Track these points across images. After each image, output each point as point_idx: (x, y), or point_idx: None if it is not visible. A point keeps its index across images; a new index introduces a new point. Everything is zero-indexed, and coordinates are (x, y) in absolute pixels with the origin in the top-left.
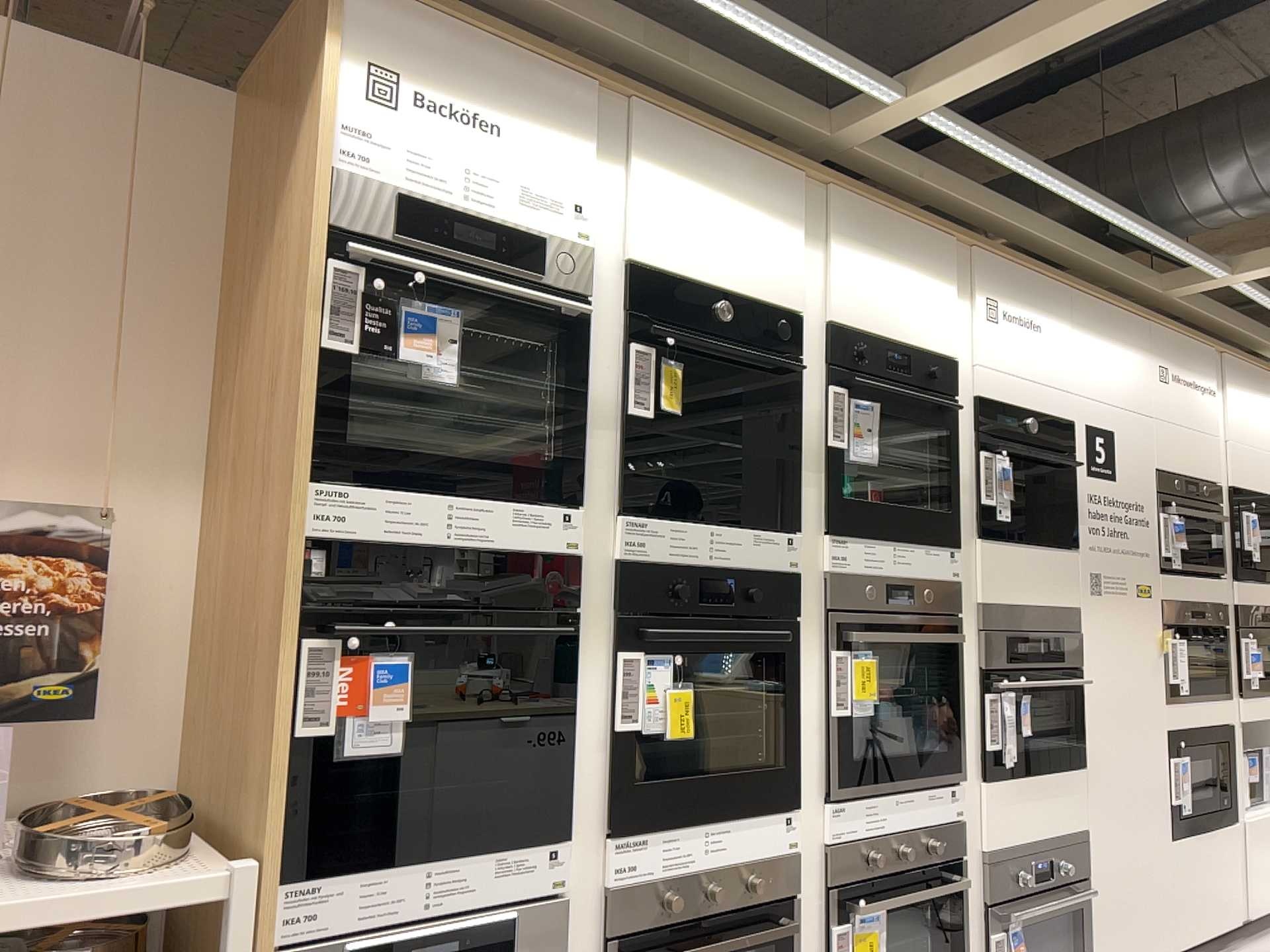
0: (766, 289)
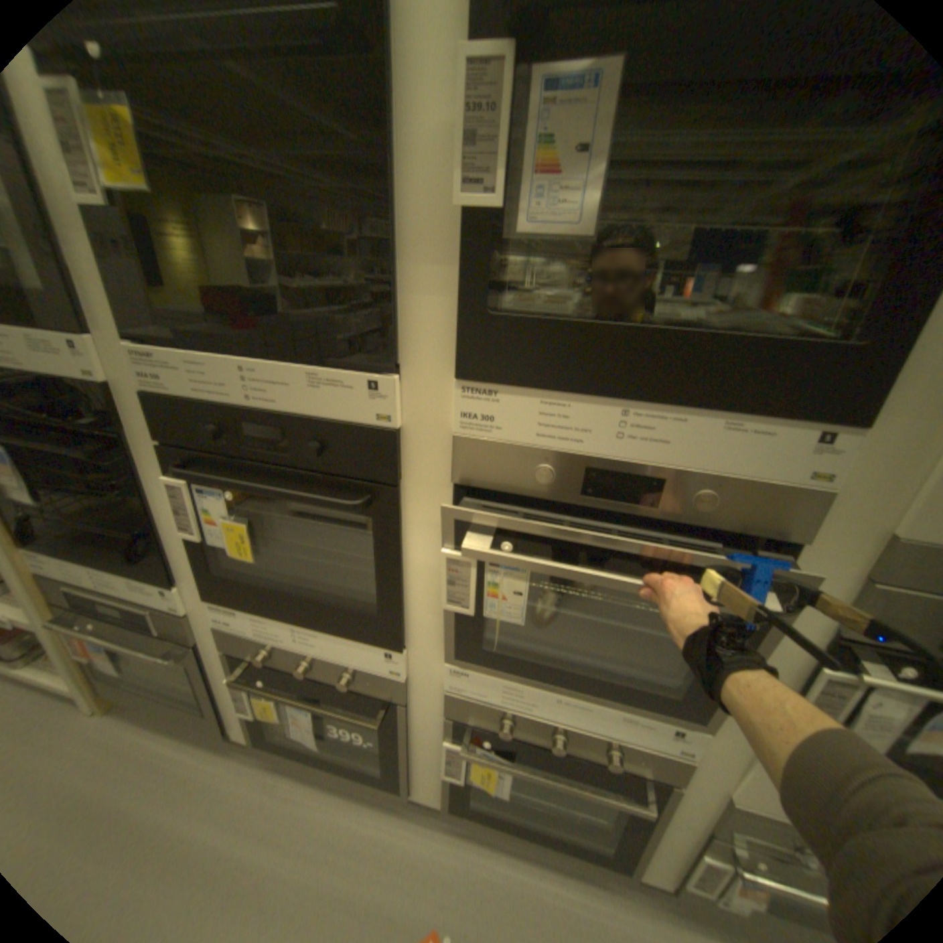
0: None
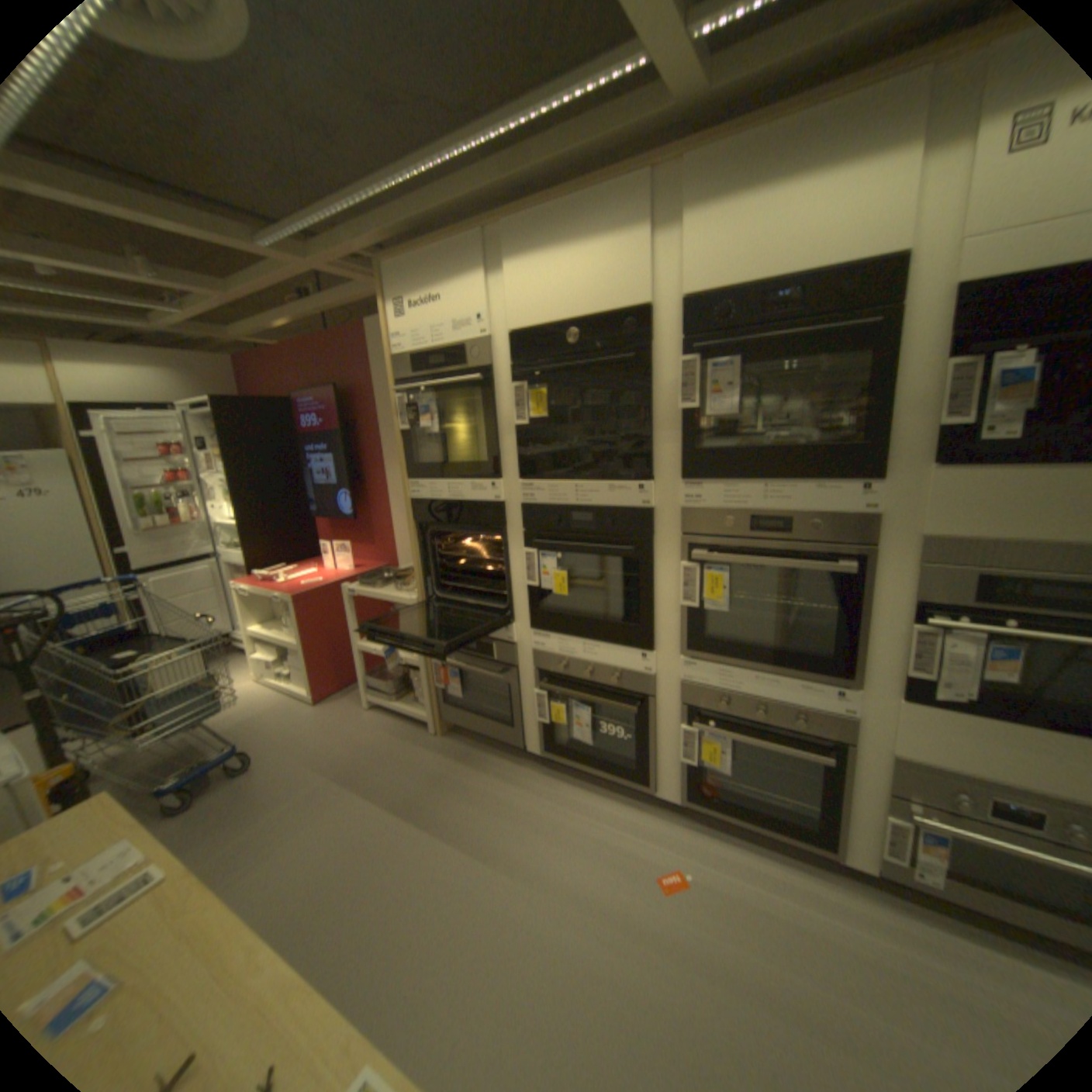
0: (616, 291)
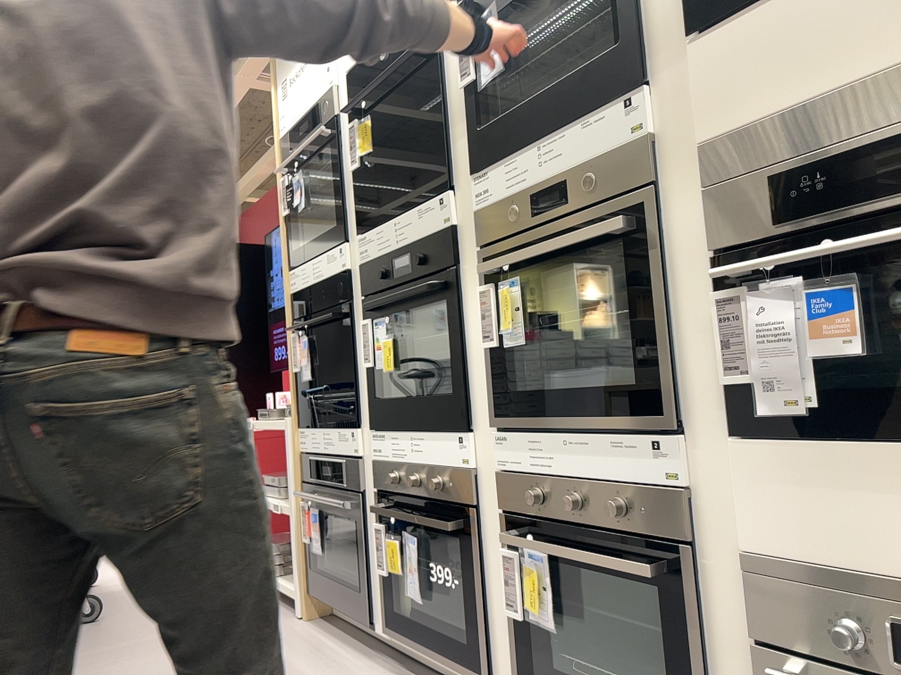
0: None
